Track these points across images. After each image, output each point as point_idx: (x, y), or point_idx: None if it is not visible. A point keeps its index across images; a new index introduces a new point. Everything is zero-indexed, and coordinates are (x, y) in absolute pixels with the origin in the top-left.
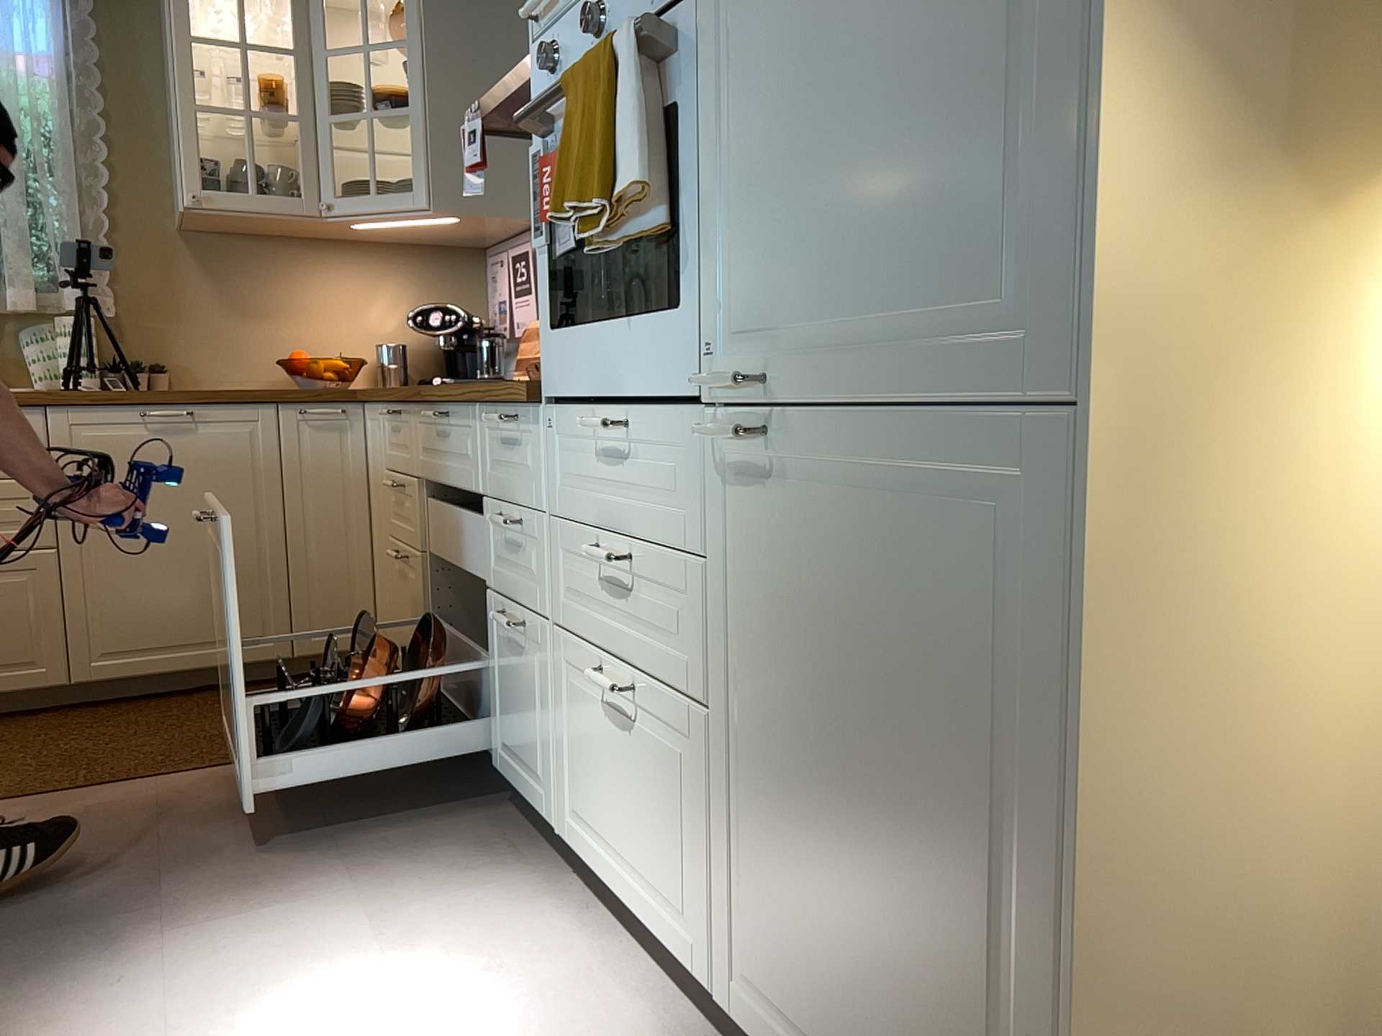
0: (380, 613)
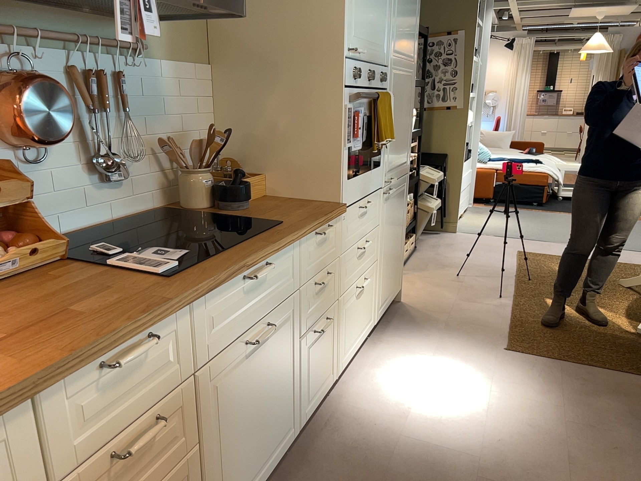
0: None
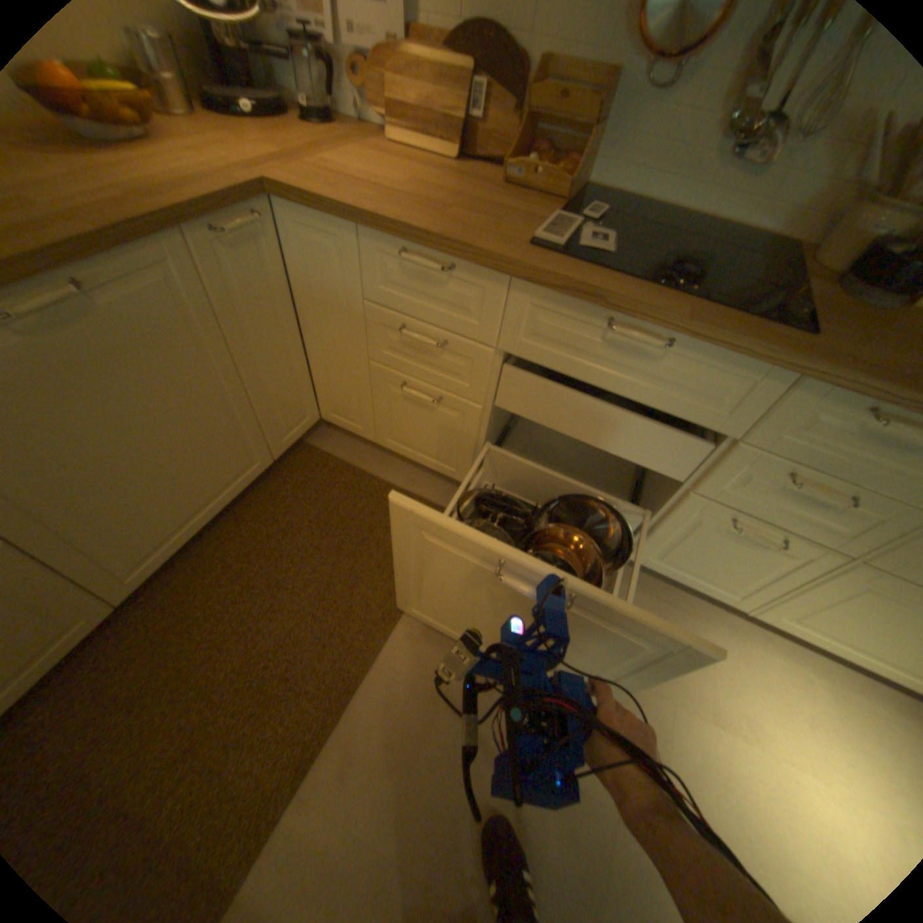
0: (332, 402)
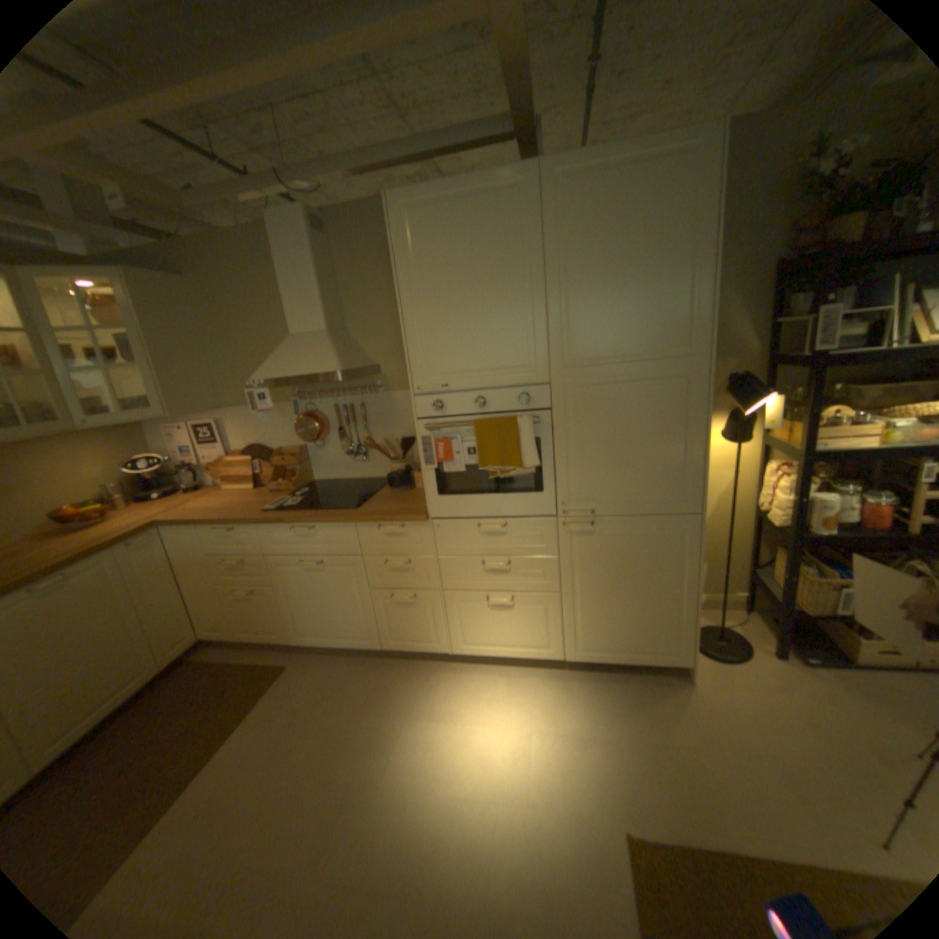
0: (200, 625)
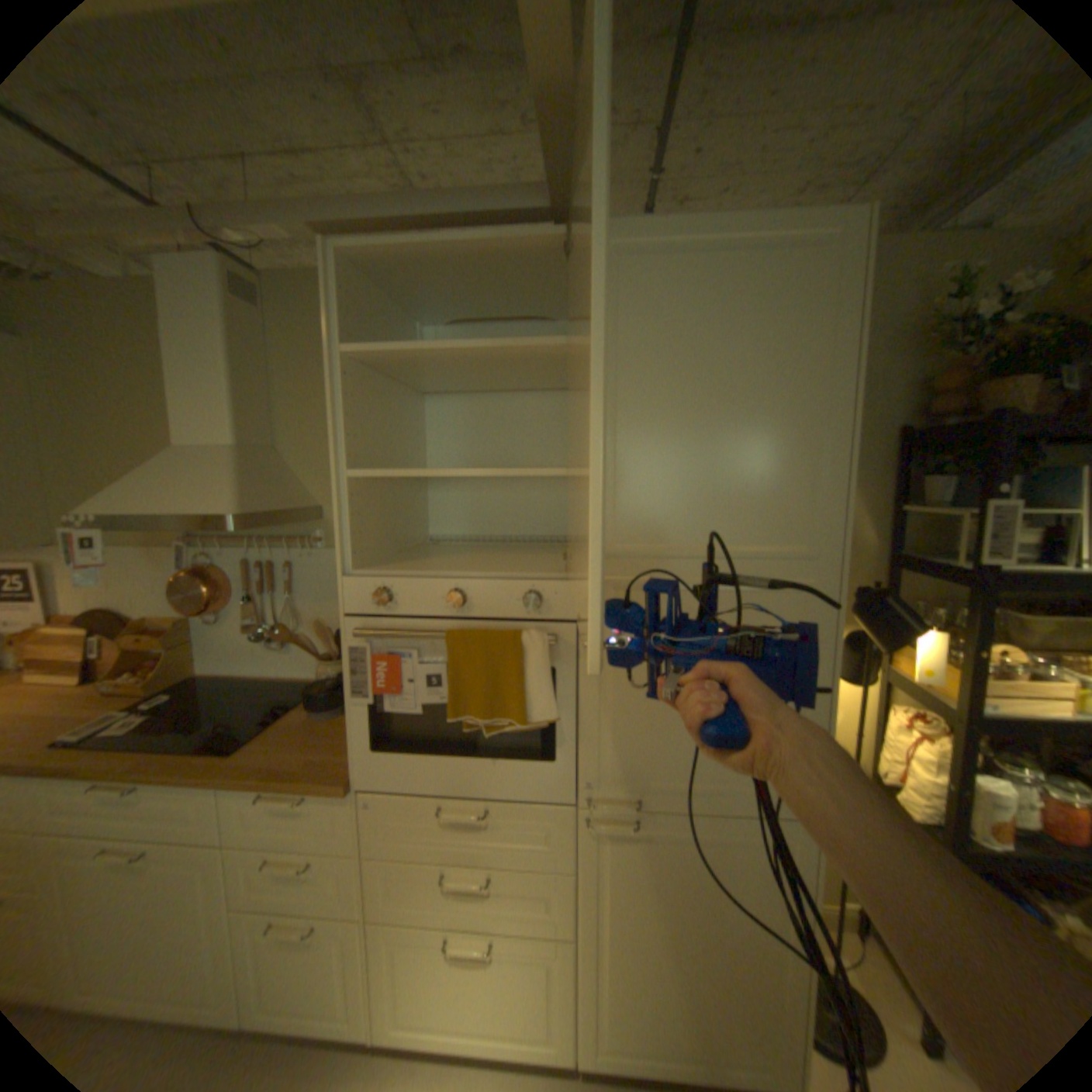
0: None
